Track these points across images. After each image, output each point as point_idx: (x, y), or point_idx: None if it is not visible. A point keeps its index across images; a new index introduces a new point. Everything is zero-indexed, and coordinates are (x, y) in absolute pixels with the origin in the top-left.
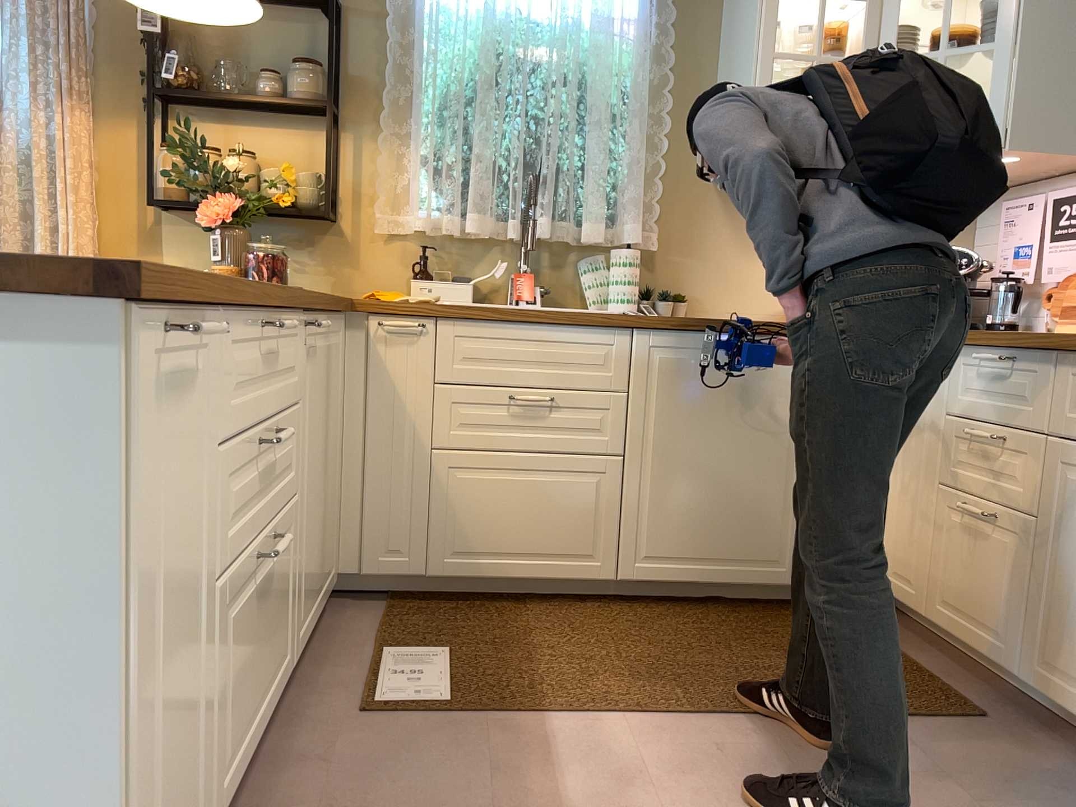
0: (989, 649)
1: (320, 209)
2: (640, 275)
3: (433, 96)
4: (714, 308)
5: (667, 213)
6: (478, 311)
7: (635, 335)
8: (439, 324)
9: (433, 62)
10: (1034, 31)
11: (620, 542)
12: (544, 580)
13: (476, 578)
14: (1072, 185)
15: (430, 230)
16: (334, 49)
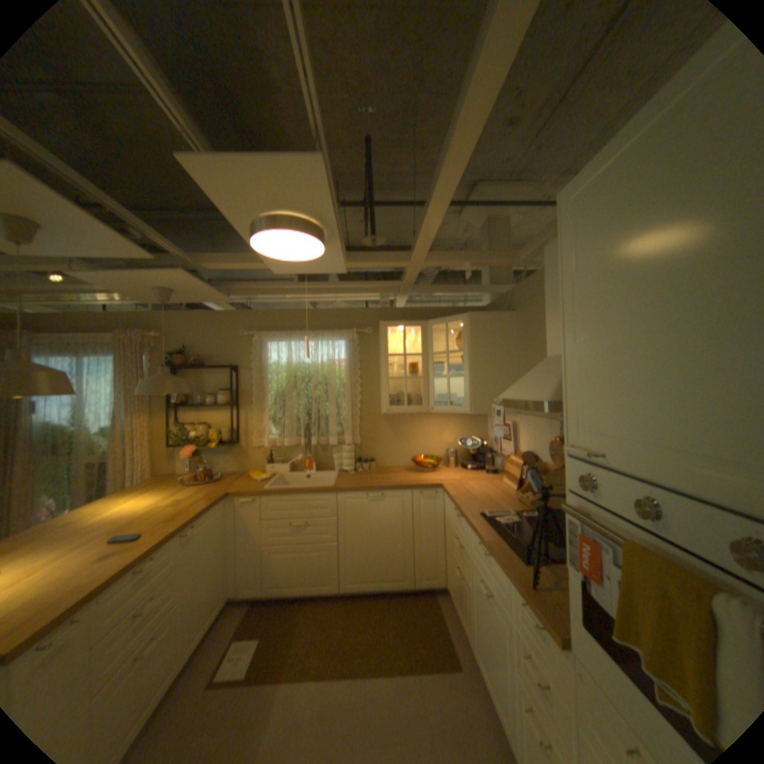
0: (467, 635)
1: (232, 439)
2: (353, 456)
3: (271, 394)
4: (386, 462)
5: (364, 427)
6: (275, 492)
7: (337, 495)
8: (261, 498)
9: (269, 384)
10: (476, 371)
11: (339, 577)
12: (309, 595)
13: (282, 596)
14: (508, 417)
15: (272, 445)
16: (231, 385)
